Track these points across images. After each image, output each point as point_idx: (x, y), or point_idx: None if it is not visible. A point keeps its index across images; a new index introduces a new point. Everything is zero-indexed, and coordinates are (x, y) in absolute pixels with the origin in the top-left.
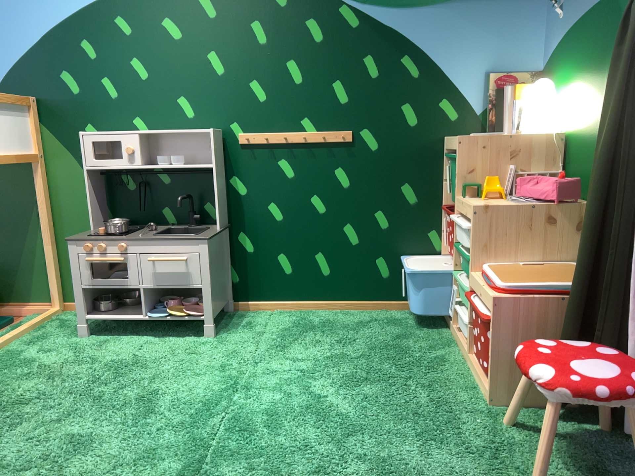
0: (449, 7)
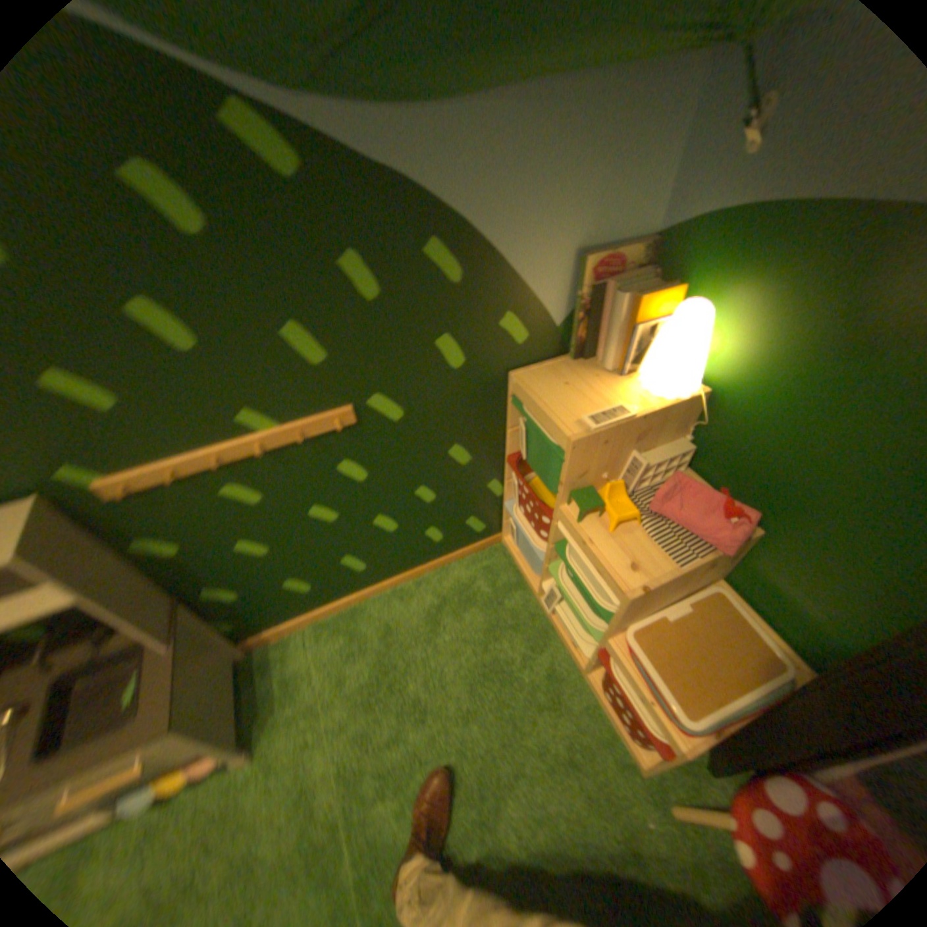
0: (528, 94)
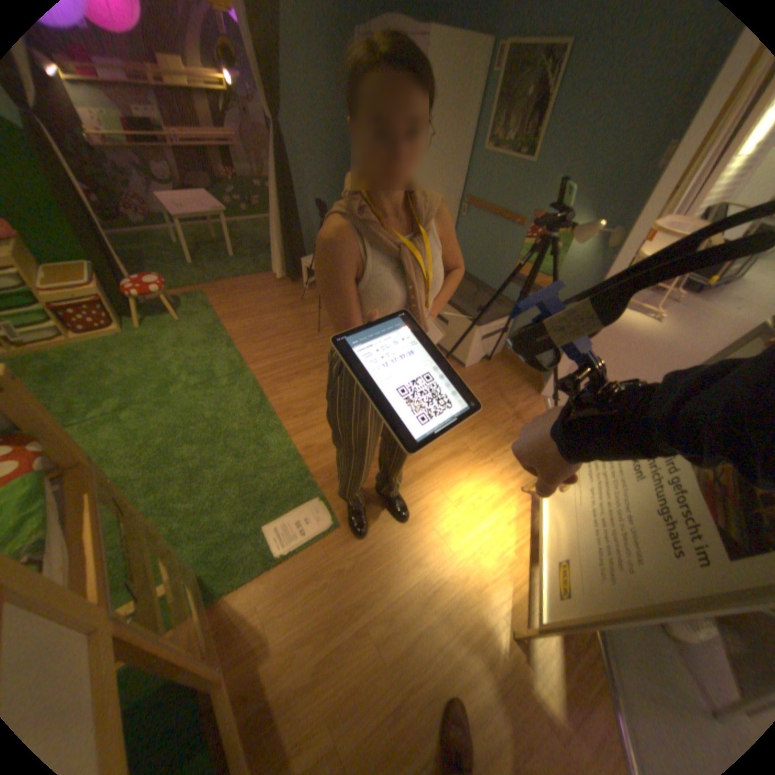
0: None
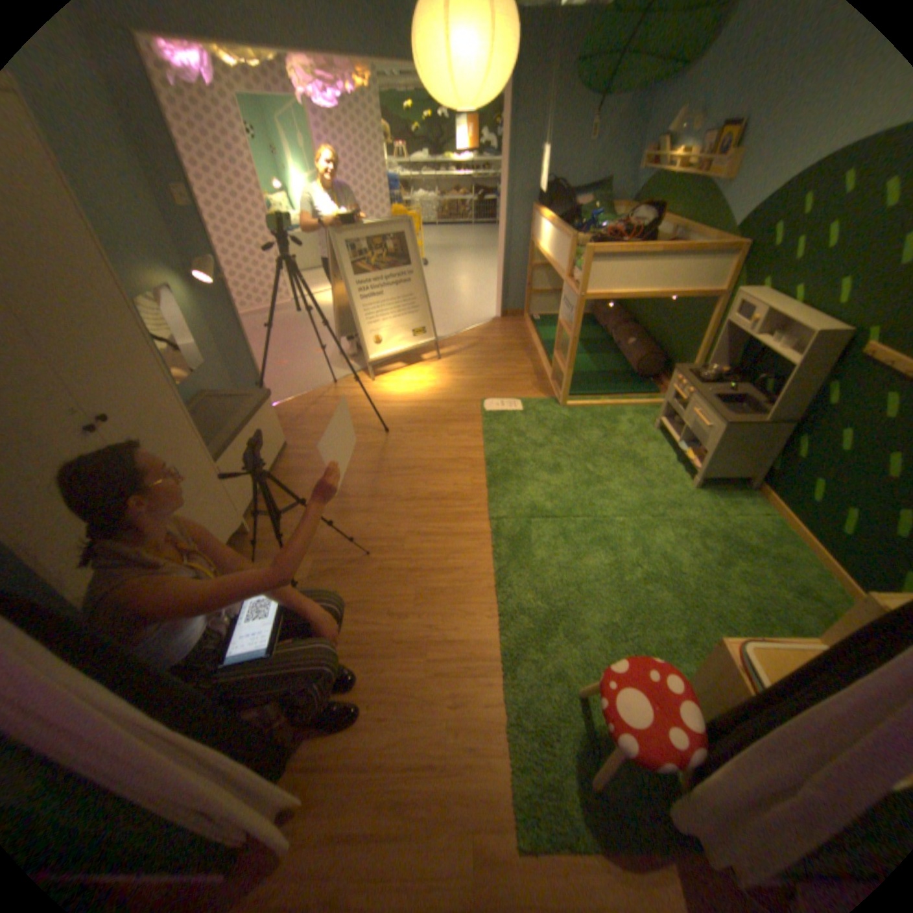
0: None
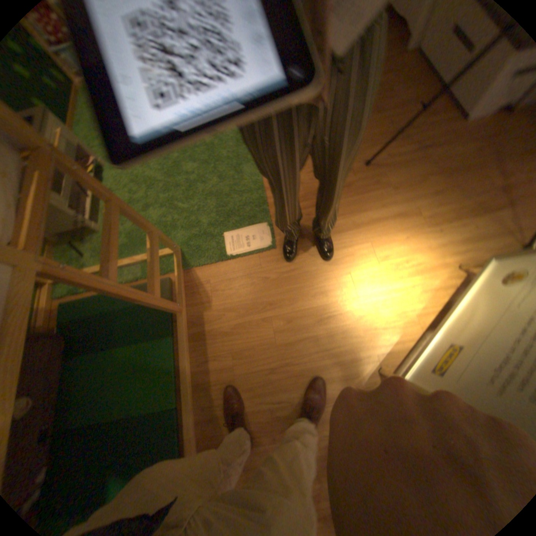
0: None
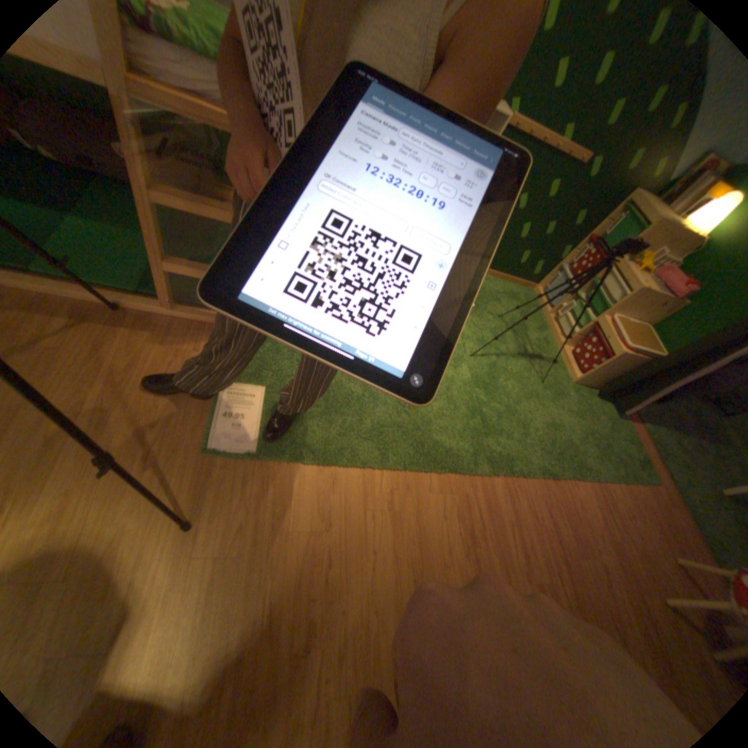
0: None
